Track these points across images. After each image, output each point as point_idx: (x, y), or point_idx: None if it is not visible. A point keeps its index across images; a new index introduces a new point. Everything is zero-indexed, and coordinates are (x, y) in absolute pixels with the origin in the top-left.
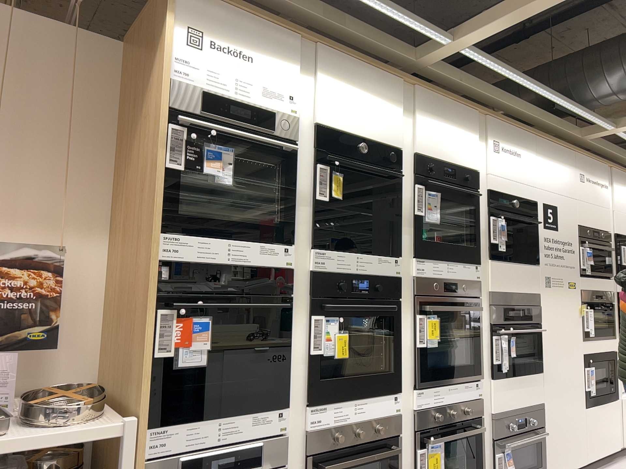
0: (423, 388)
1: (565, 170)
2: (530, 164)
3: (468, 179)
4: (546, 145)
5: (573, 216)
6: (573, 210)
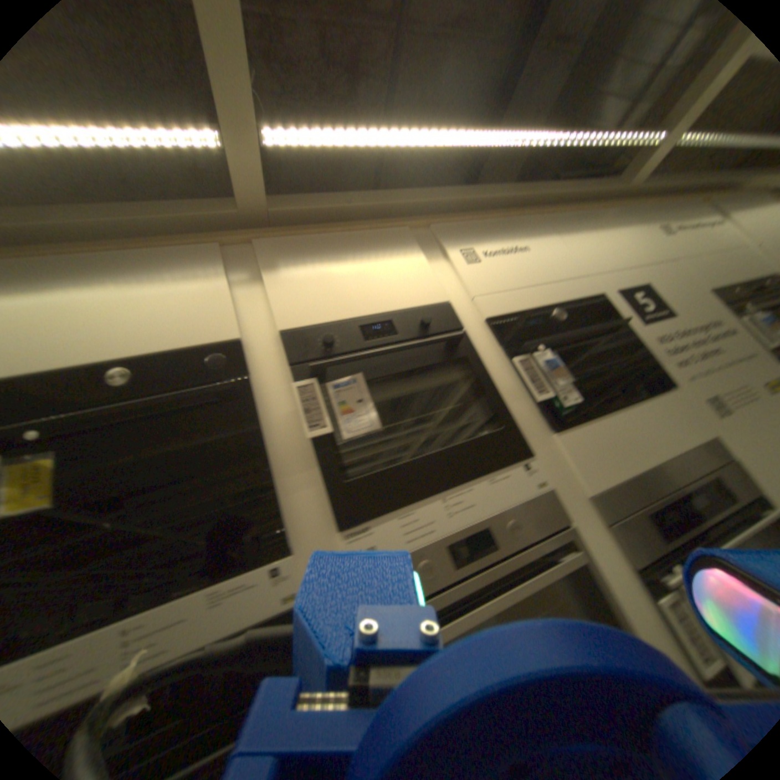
0: None
1: (628, 230)
2: (555, 248)
3: (424, 320)
4: (571, 214)
5: (691, 279)
6: (684, 271)
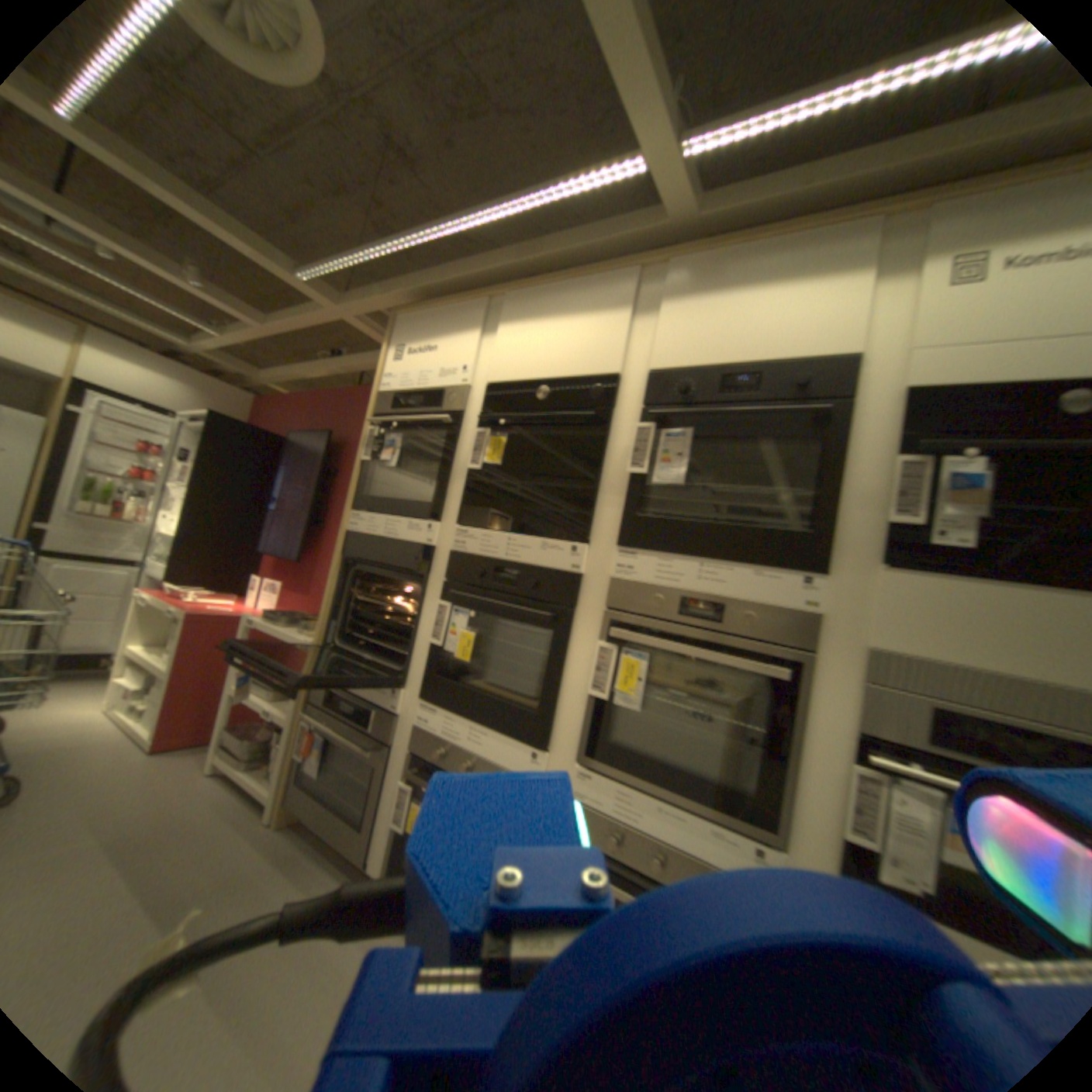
0: (595, 772)
1: None
2: None
3: (798, 380)
4: None
5: None
6: None
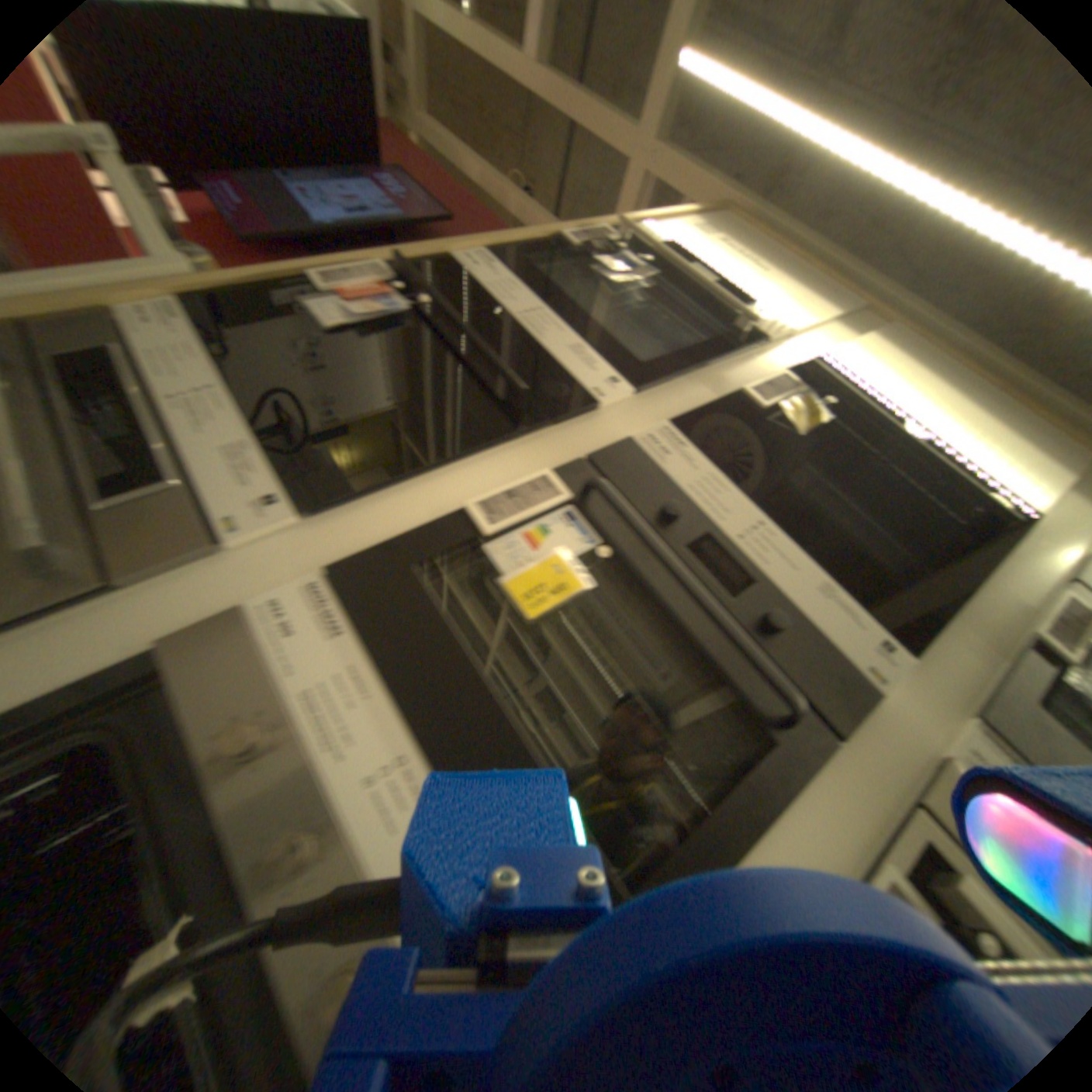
0: None
1: None
2: None
3: None
4: None
5: None
6: None
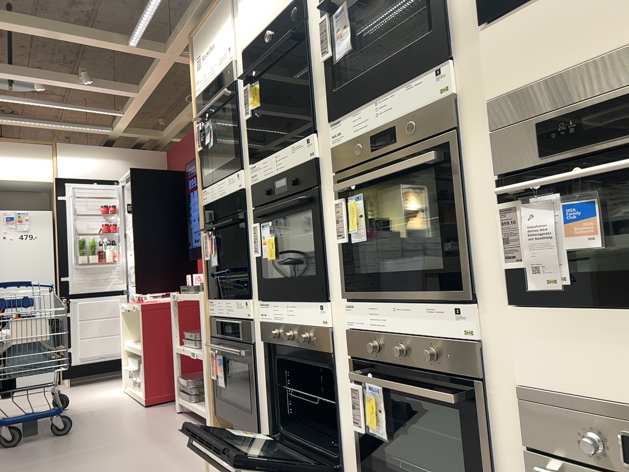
0: (356, 303)
1: None
2: None
3: None
4: None
5: None
6: None
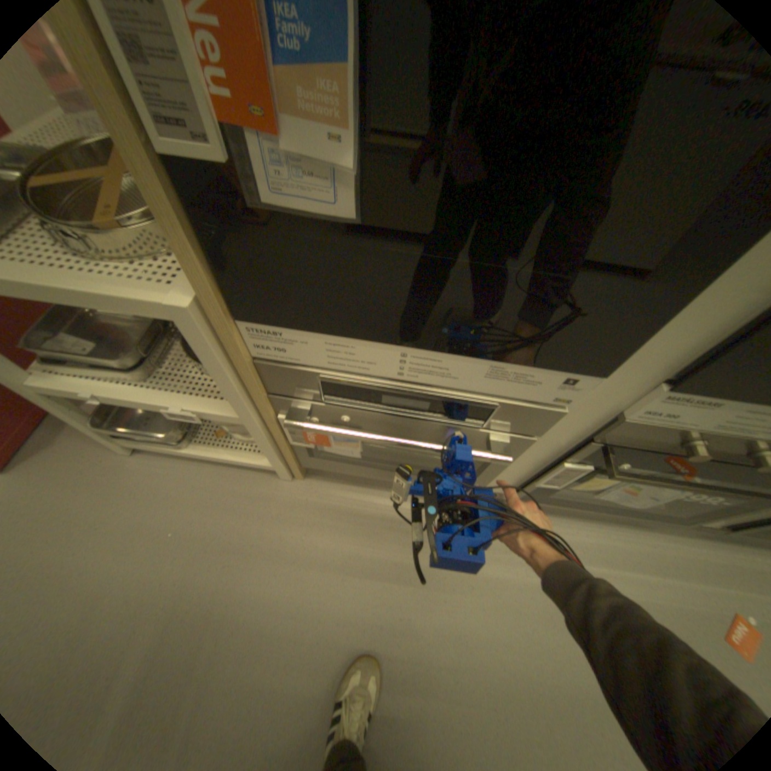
0: None
1: None
2: None
3: None
4: None
5: None
6: None
